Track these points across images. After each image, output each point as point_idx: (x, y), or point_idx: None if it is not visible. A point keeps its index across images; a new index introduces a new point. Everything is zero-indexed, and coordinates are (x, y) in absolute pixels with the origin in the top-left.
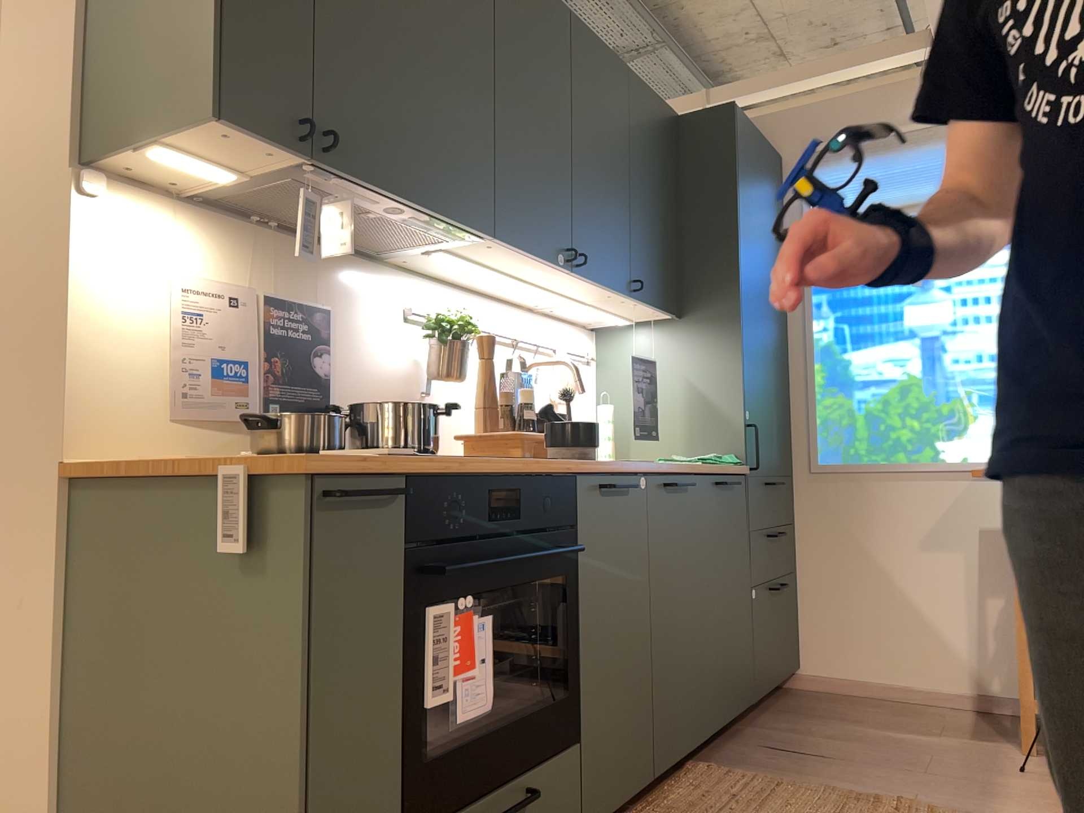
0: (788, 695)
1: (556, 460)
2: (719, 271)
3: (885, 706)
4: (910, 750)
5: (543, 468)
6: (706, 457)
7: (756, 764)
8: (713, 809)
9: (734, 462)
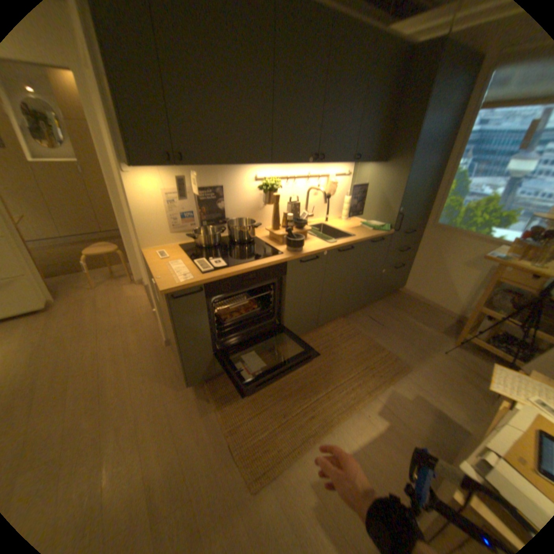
0: (394, 294)
1: (280, 255)
2: (407, 142)
3: (424, 308)
4: (414, 331)
5: (269, 263)
6: (378, 223)
7: (358, 323)
8: (331, 338)
9: (384, 230)
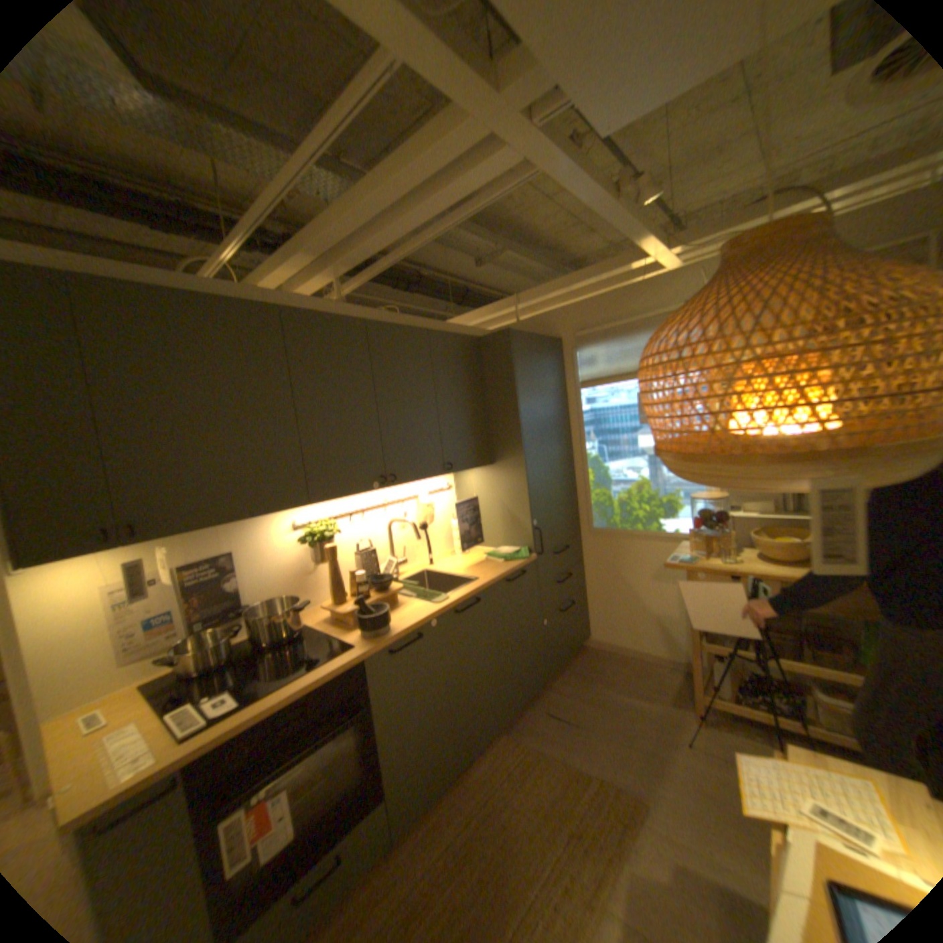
0: (581, 656)
1: (349, 653)
2: (510, 437)
3: (632, 668)
4: (629, 720)
5: (329, 674)
6: (511, 549)
7: (535, 736)
8: (492, 790)
9: (522, 558)
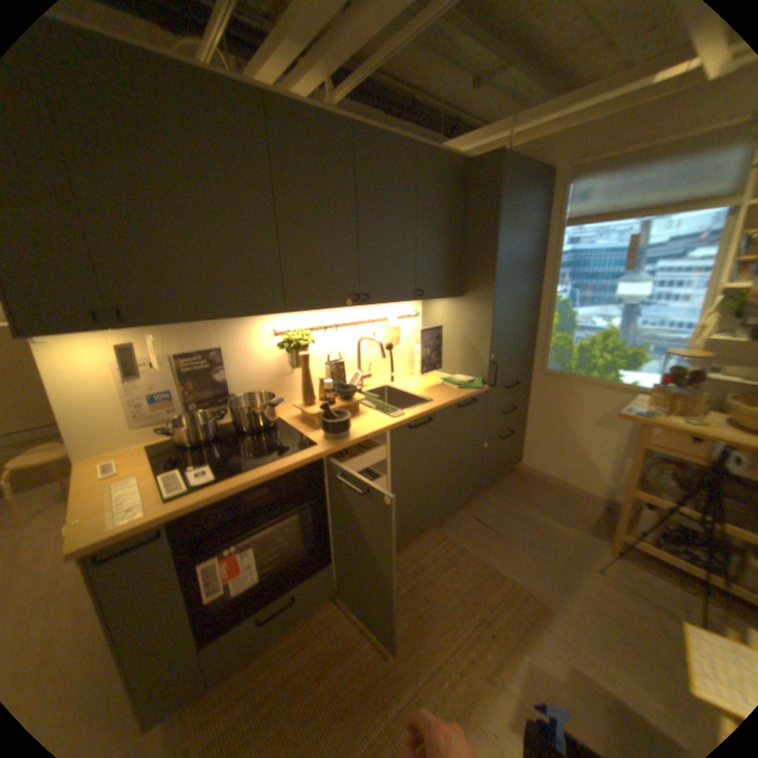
0: (509, 475)
1: (312, 448)
2: (483, 270)
3: (555, 494)
4: (546, 537)
5: (292, 464)
6: (465, 377)
7: (461, 533)
8: (420, 568)
9: (475, 387)
